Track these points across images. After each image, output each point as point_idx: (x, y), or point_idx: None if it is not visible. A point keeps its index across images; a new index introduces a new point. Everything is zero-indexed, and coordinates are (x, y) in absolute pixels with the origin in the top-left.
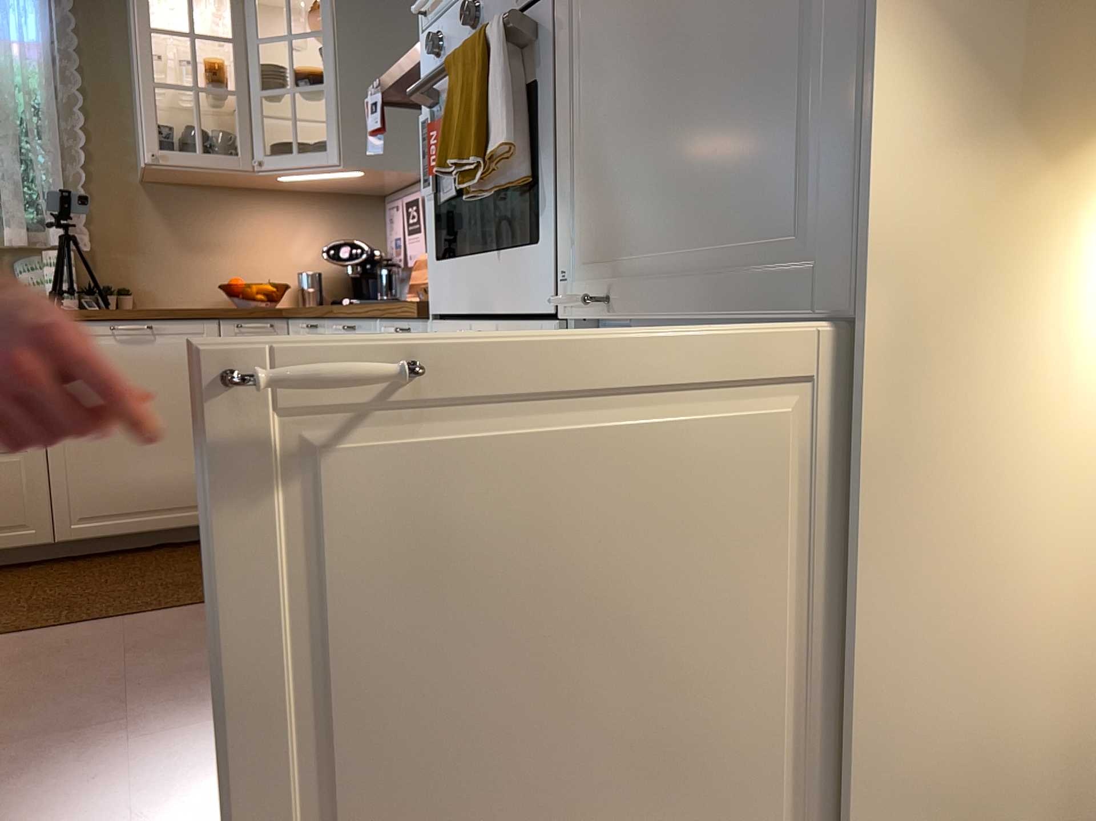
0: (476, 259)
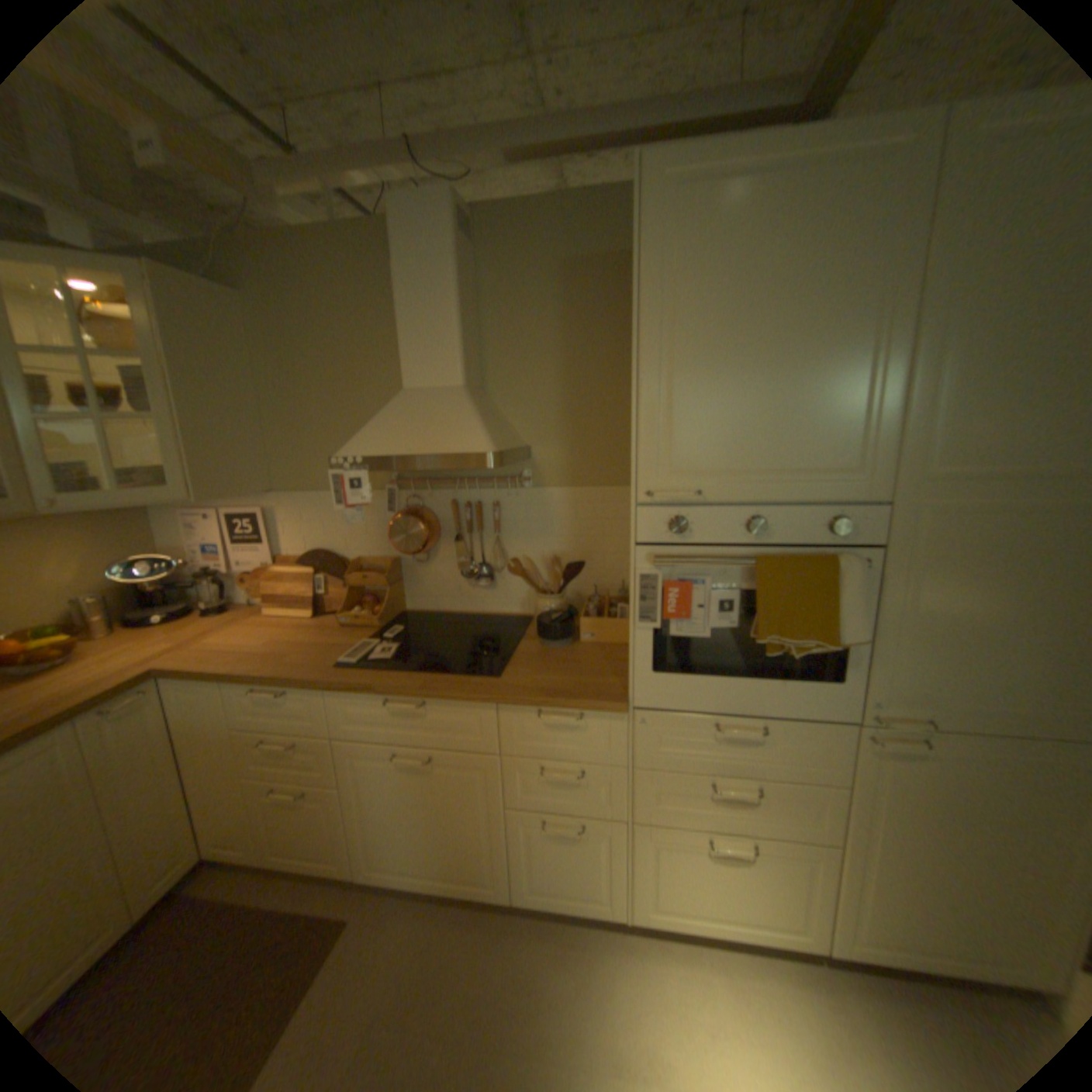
0: (729, 679)
